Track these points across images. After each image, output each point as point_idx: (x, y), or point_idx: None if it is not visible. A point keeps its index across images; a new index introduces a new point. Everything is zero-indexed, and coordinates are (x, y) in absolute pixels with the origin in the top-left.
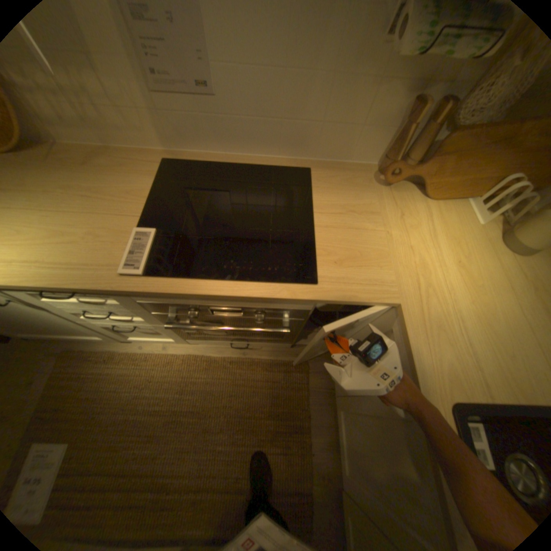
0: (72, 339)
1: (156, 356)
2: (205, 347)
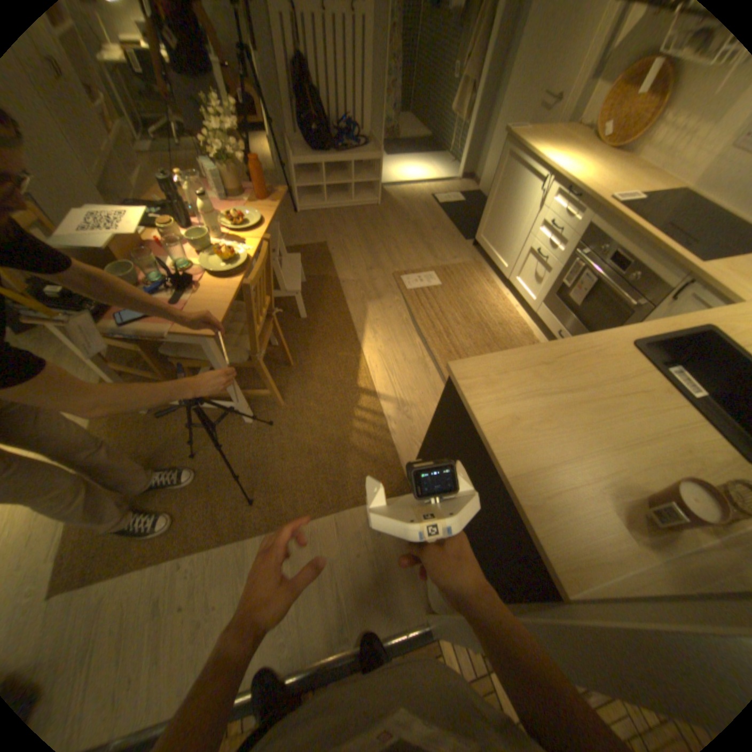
0: (494, 257)
1: (508, 304)
2: (535, 329)
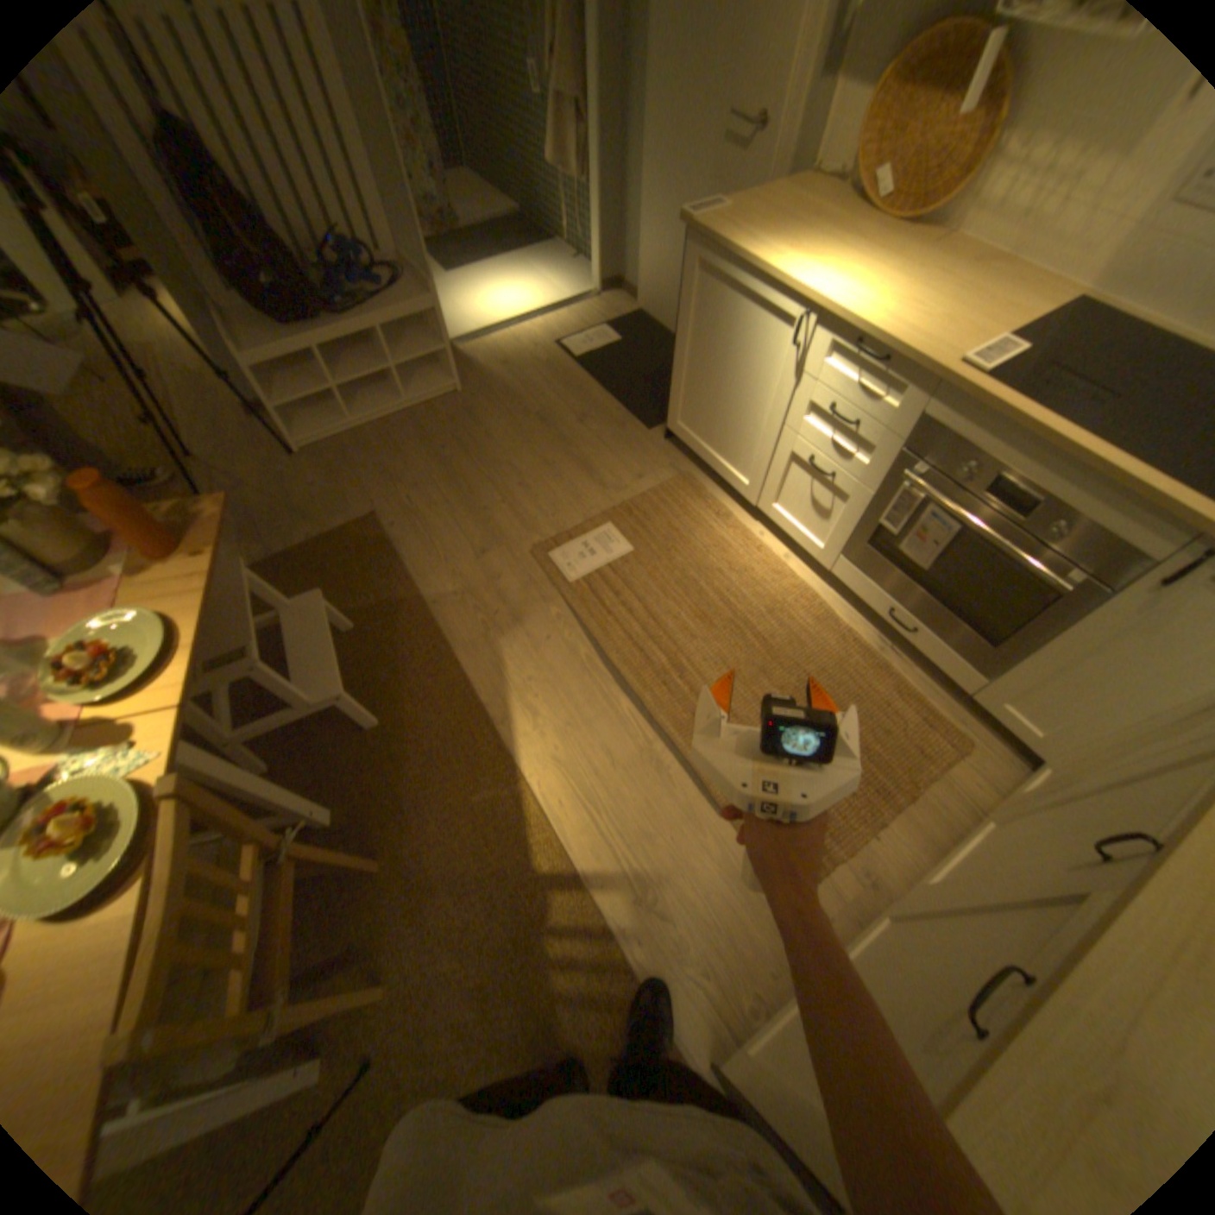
0: (716, 464)
1: (771, 556)
2: (836, 599)
